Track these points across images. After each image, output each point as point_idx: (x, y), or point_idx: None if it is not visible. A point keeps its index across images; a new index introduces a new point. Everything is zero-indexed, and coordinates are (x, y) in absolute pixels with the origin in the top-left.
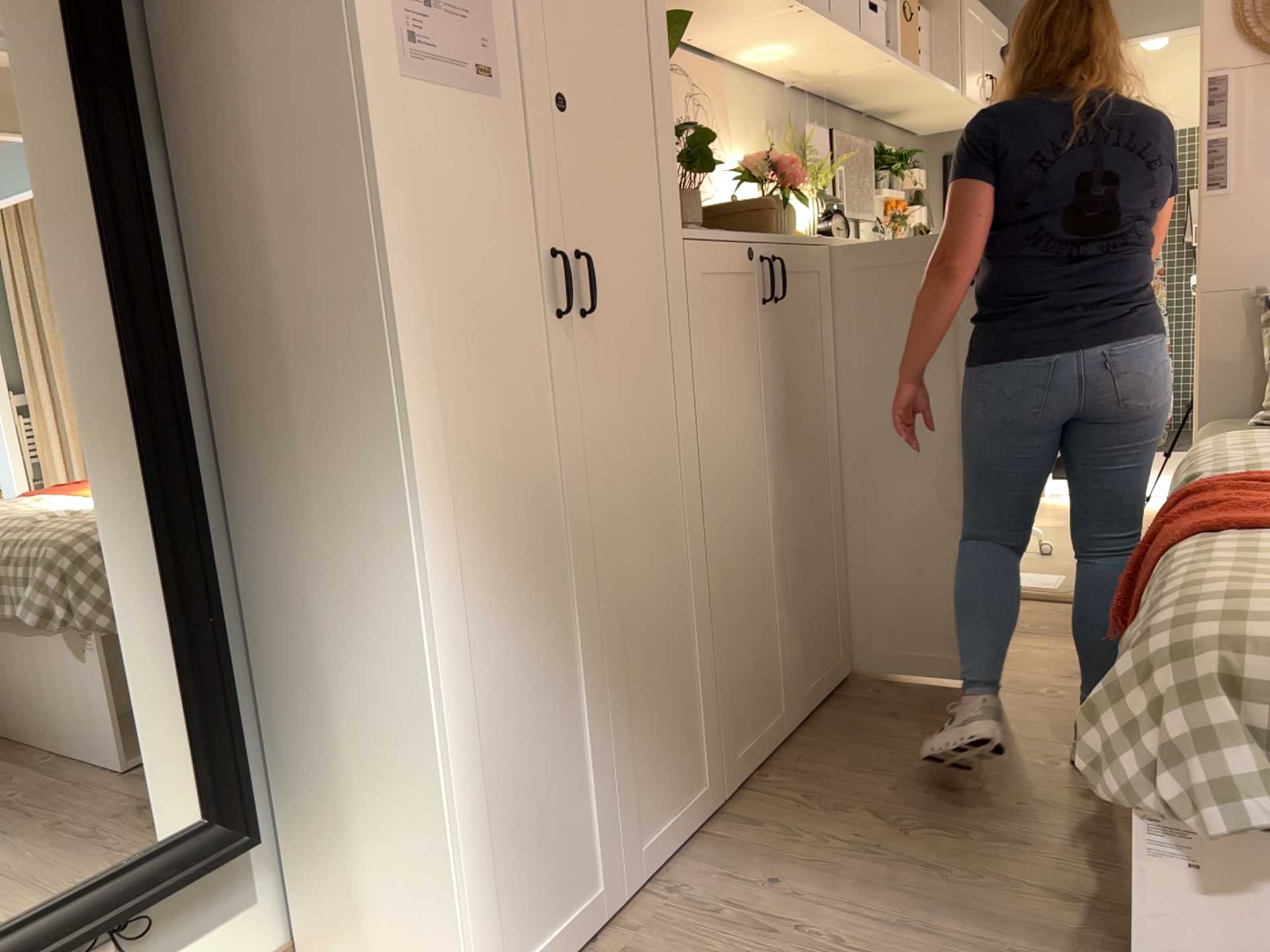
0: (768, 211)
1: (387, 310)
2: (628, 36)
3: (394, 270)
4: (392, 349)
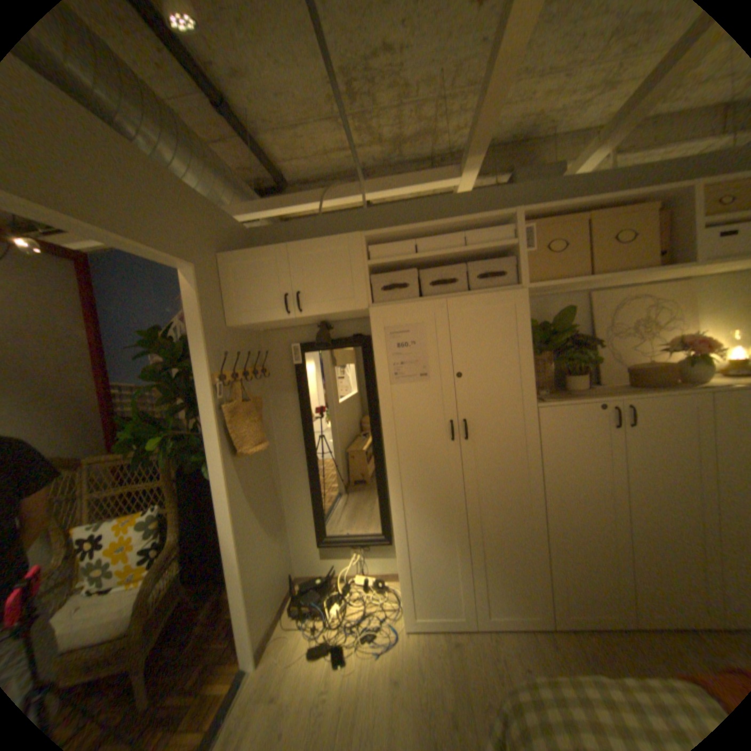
0: (662, 374)
1: (384, 442)
2: (525, 331)
3: (387, 432)
4: (385, 451)
